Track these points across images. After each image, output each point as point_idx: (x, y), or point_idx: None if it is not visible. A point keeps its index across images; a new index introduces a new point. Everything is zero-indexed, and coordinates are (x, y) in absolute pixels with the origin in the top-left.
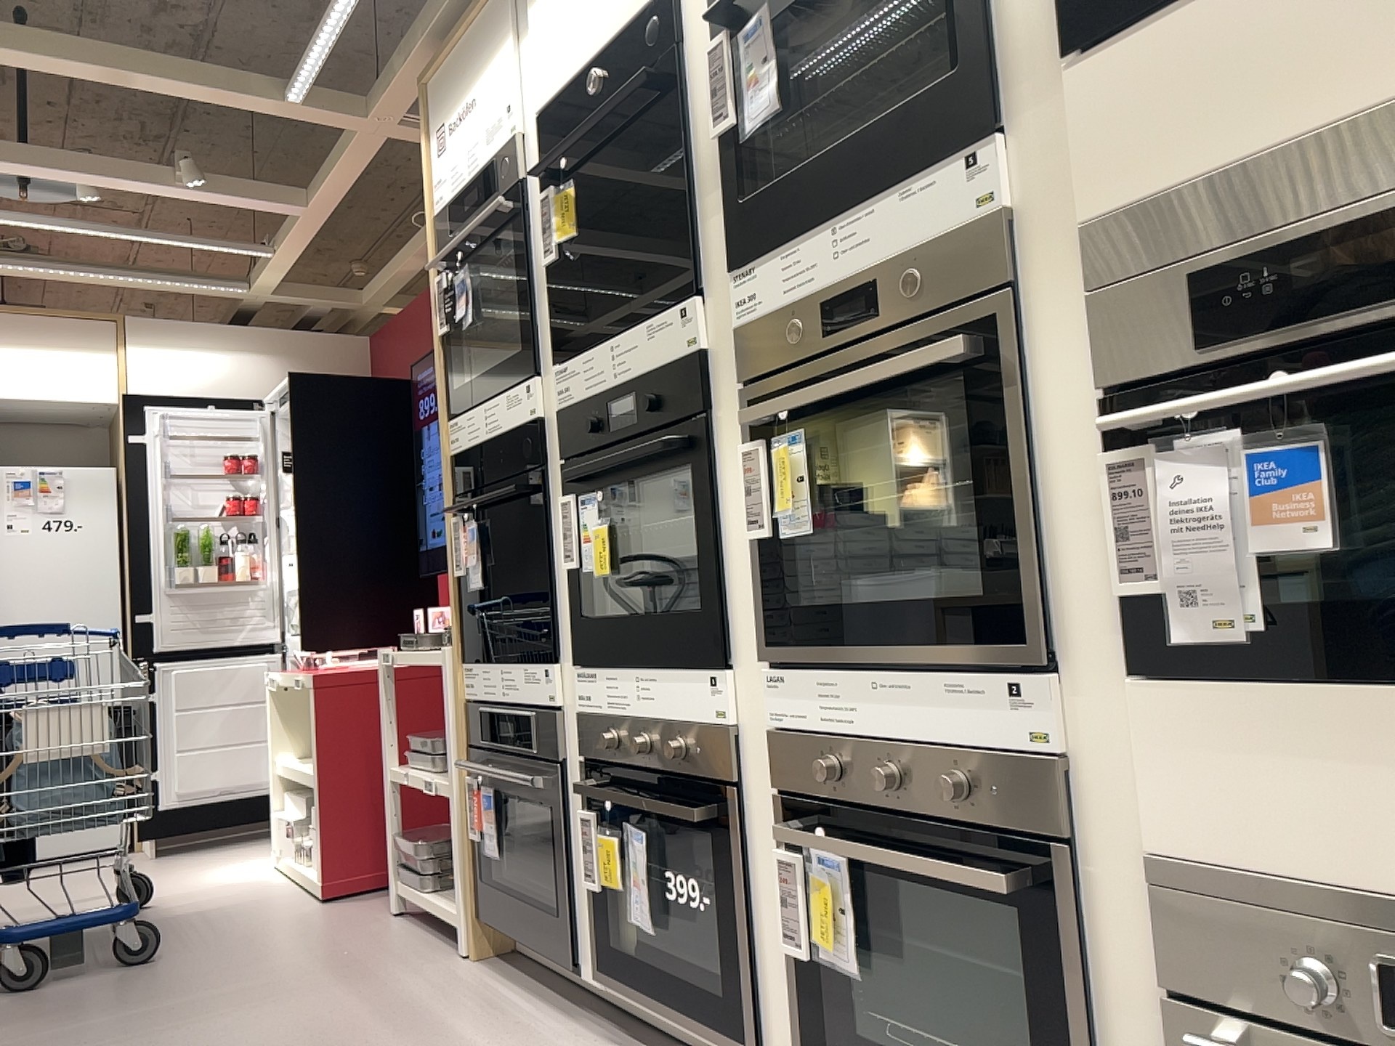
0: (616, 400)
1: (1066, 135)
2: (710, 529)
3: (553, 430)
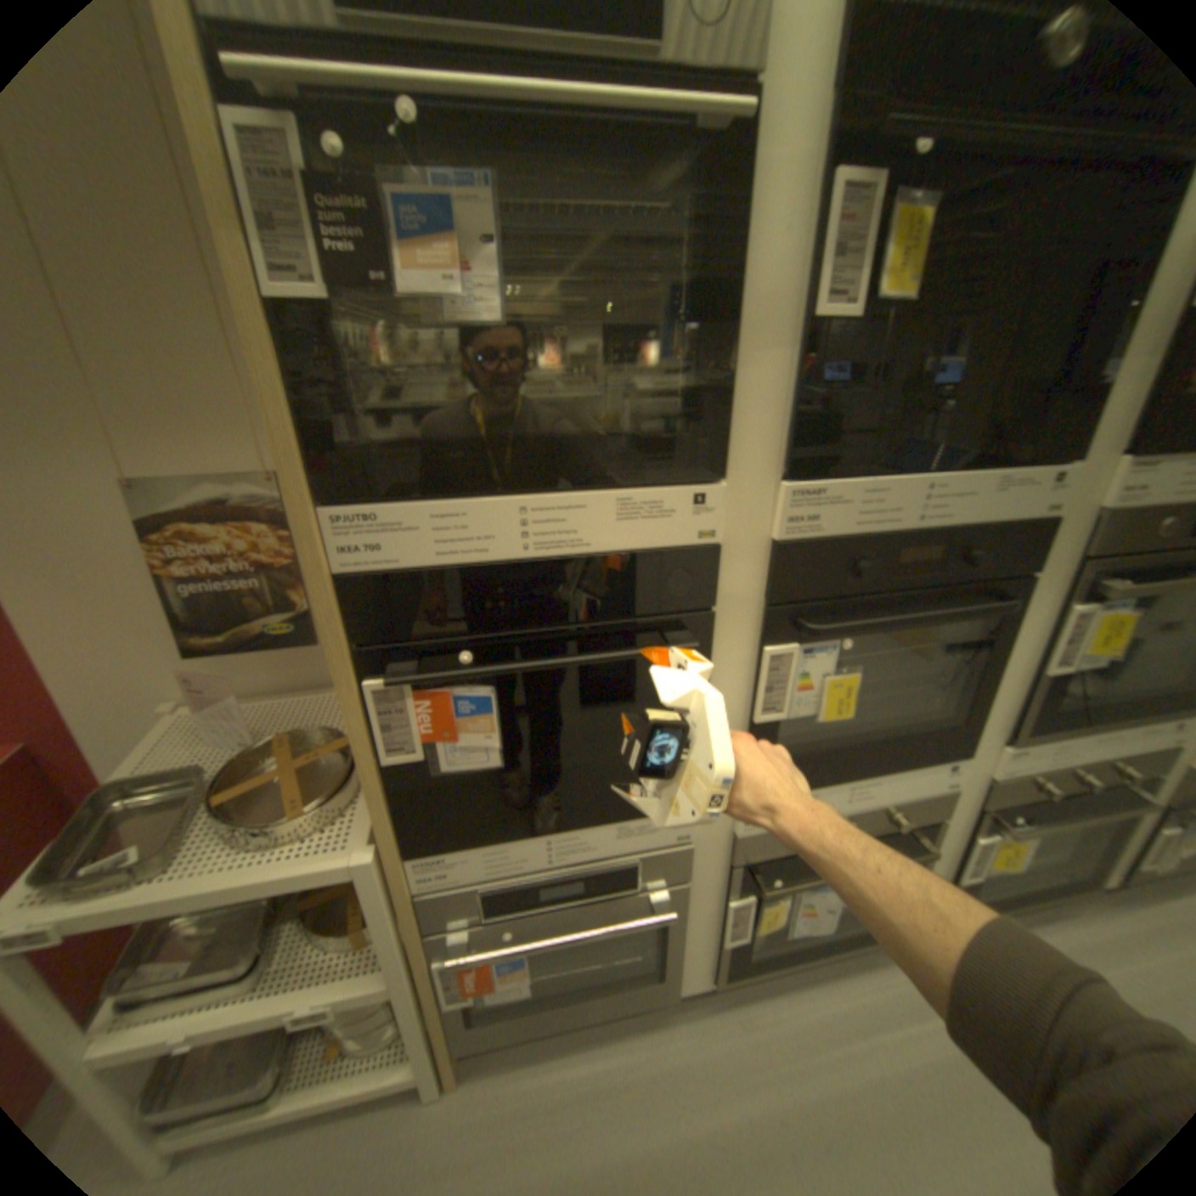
0: (912, 544)
1: None
2: (1001, 667)
3: (743, 559)
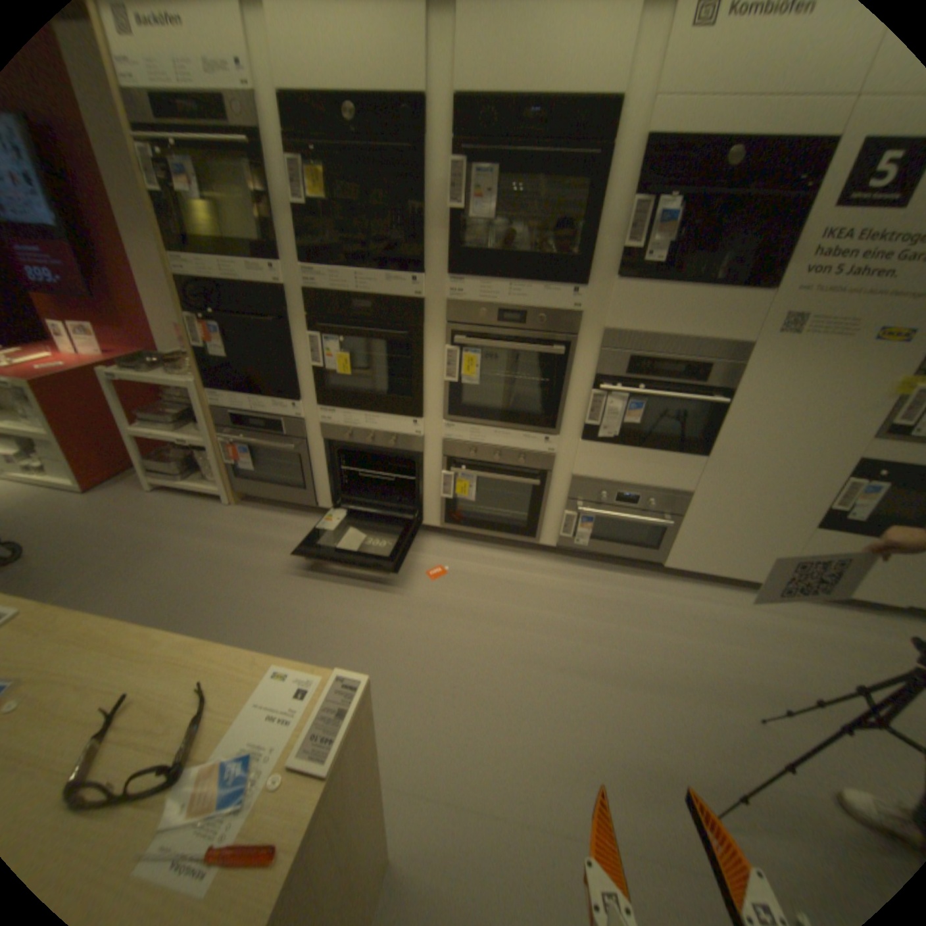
0: (357, 302)
1: (607, 299)
2: (419, 373)
3: (295, 297)
